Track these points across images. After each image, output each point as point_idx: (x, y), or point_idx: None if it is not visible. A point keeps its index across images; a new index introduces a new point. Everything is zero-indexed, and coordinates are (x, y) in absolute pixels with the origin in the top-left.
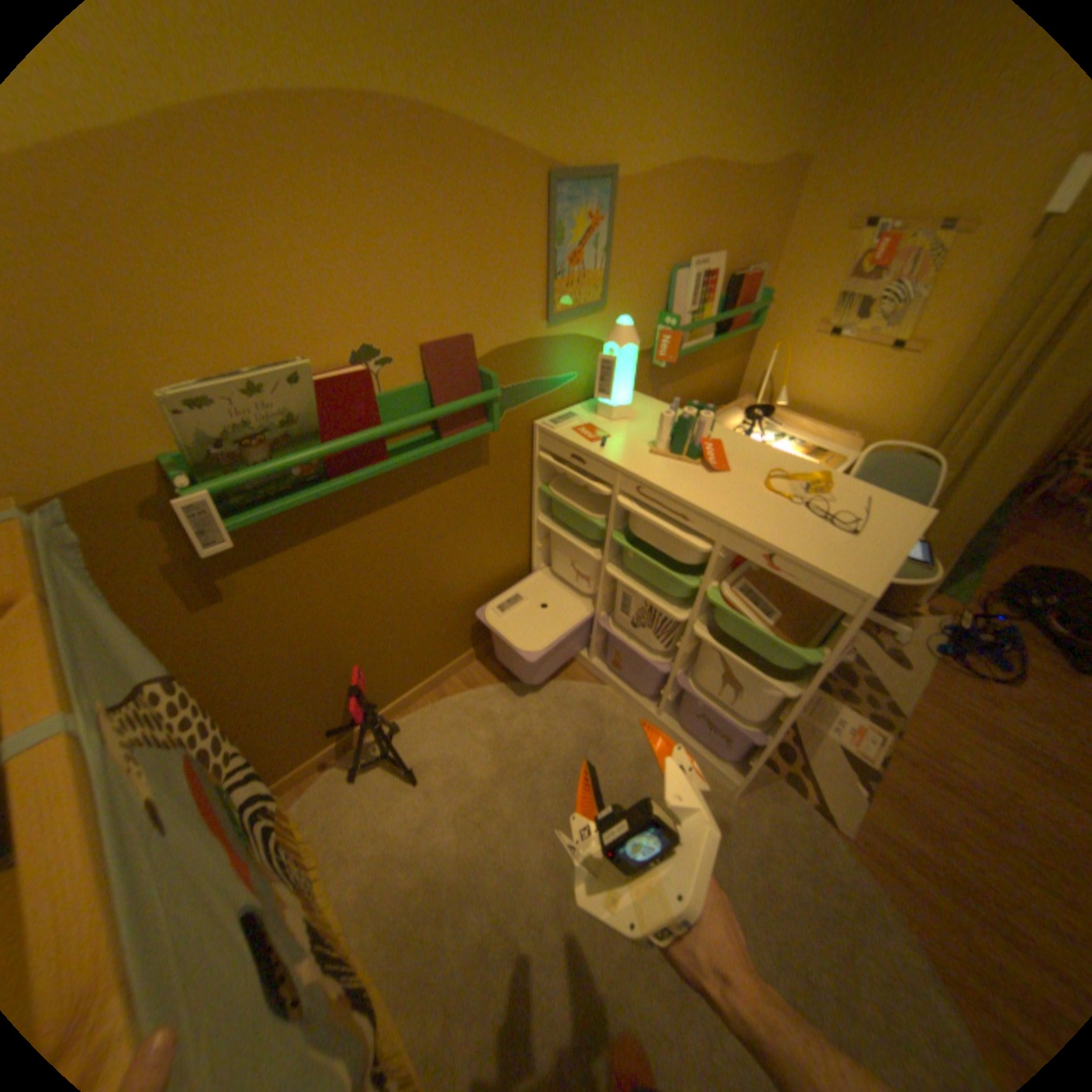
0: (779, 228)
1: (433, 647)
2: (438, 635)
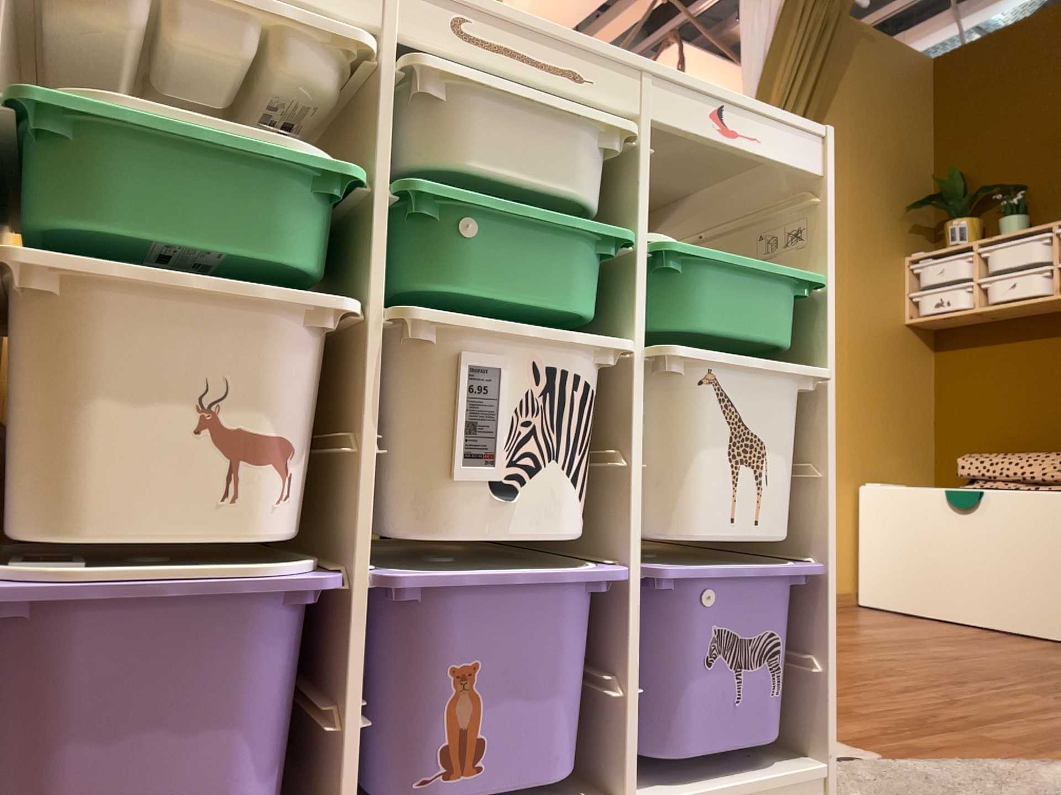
0: None
1: None
2: None
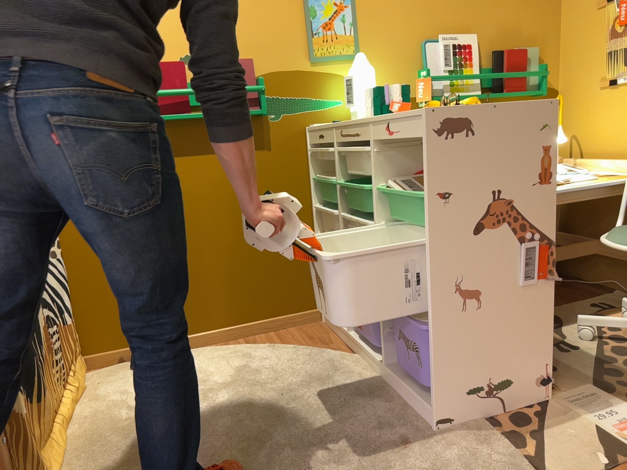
0: (544, 26)
1: (223, 296)
2: (228, 285)
